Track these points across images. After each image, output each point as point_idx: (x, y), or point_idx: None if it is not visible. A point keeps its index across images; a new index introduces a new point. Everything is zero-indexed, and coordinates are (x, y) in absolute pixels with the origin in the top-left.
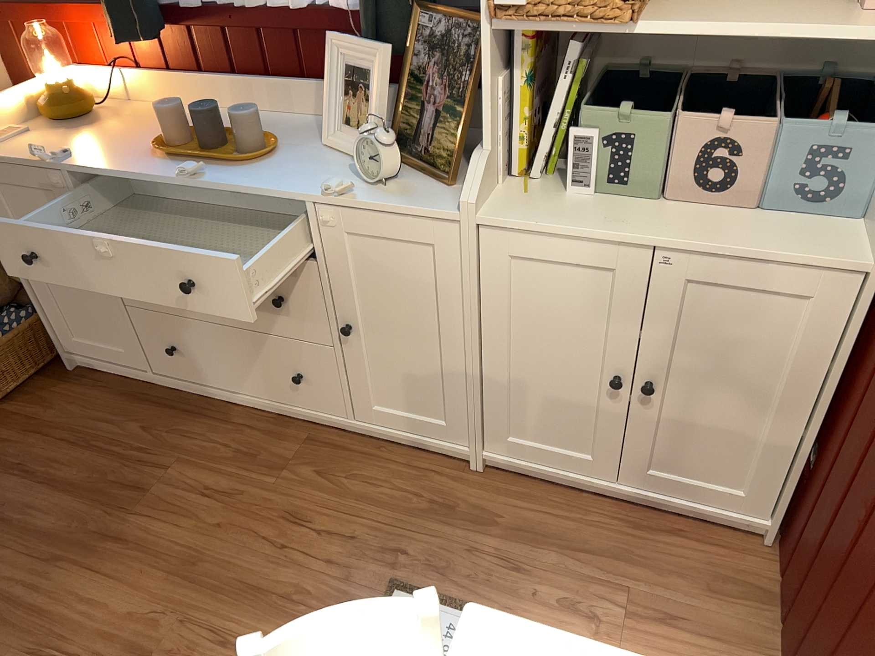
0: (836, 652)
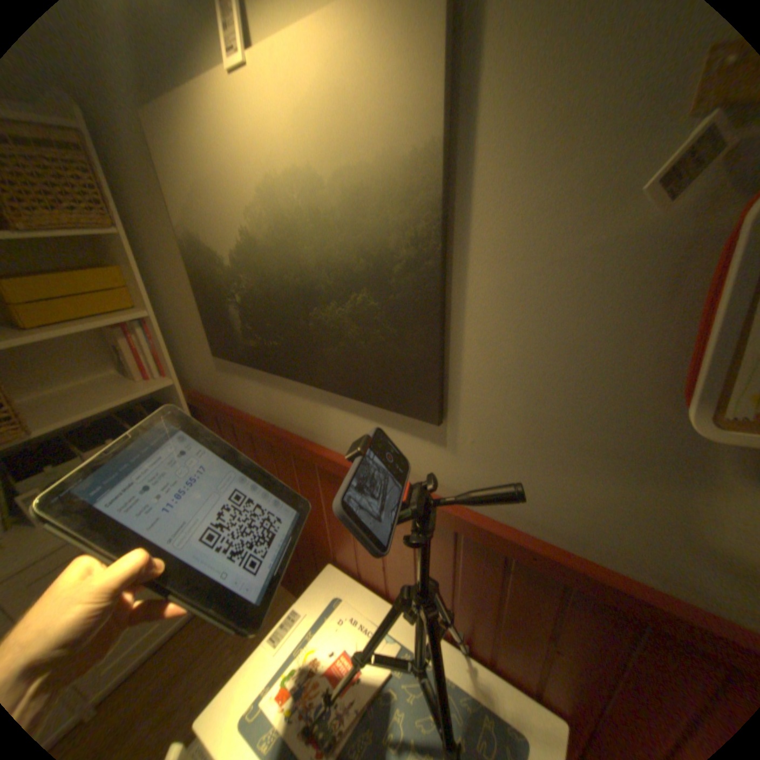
0: (299, 569)
